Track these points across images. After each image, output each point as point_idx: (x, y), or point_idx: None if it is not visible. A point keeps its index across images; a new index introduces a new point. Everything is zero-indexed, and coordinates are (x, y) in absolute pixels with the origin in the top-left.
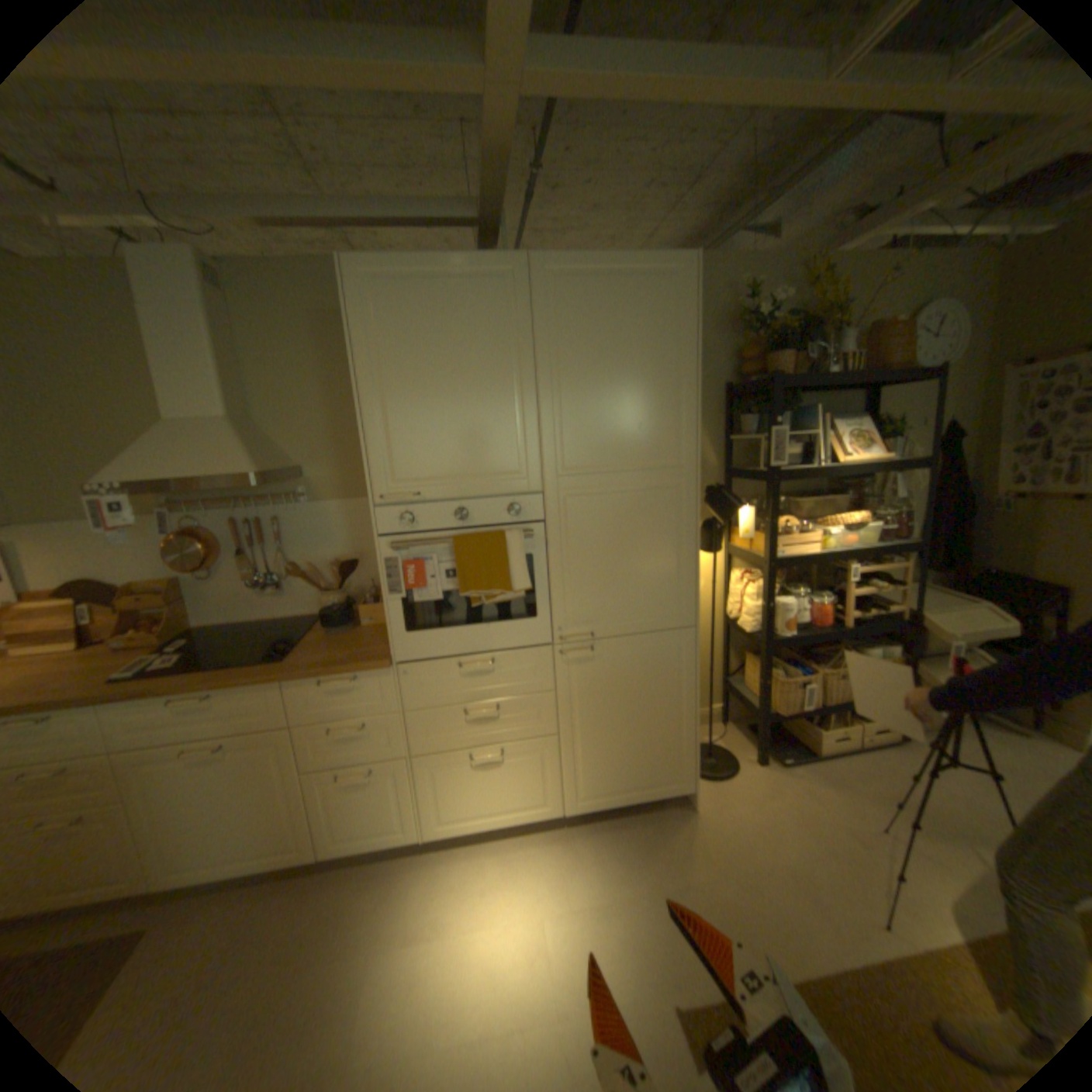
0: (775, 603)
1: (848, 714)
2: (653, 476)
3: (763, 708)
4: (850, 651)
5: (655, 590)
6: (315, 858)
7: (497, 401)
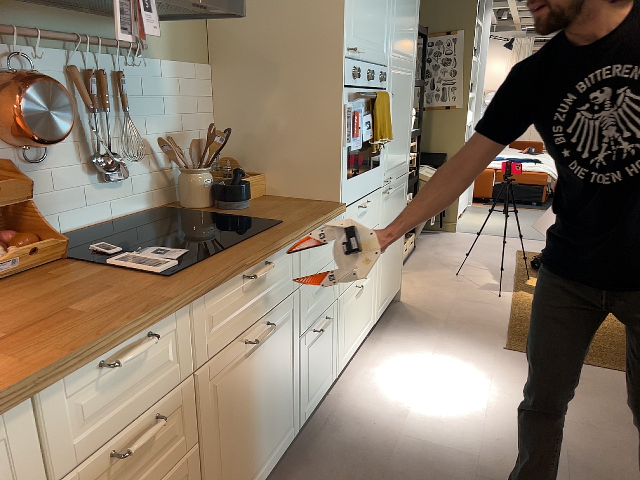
0: None
1: None
2: (409, 66)
3: None
4: None
5: (404, 145)
6: (298, 424)
7: None
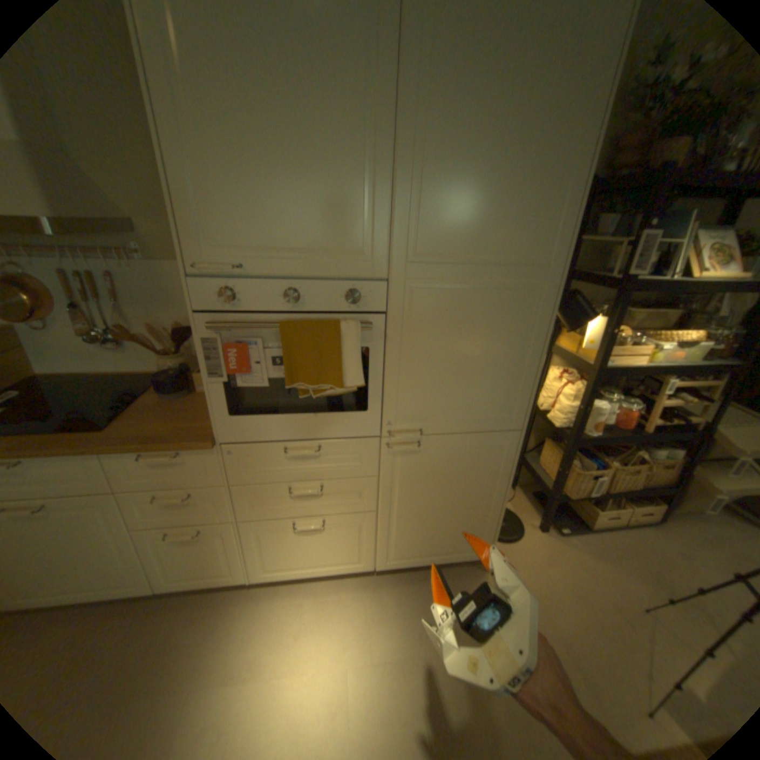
0: (589, 405)
1: (624, 499)
2: (515, 272)
3: (556, 490)
4: (640, 449)
5: (491, 393)
6: (152, 590)
7: (343, 151)
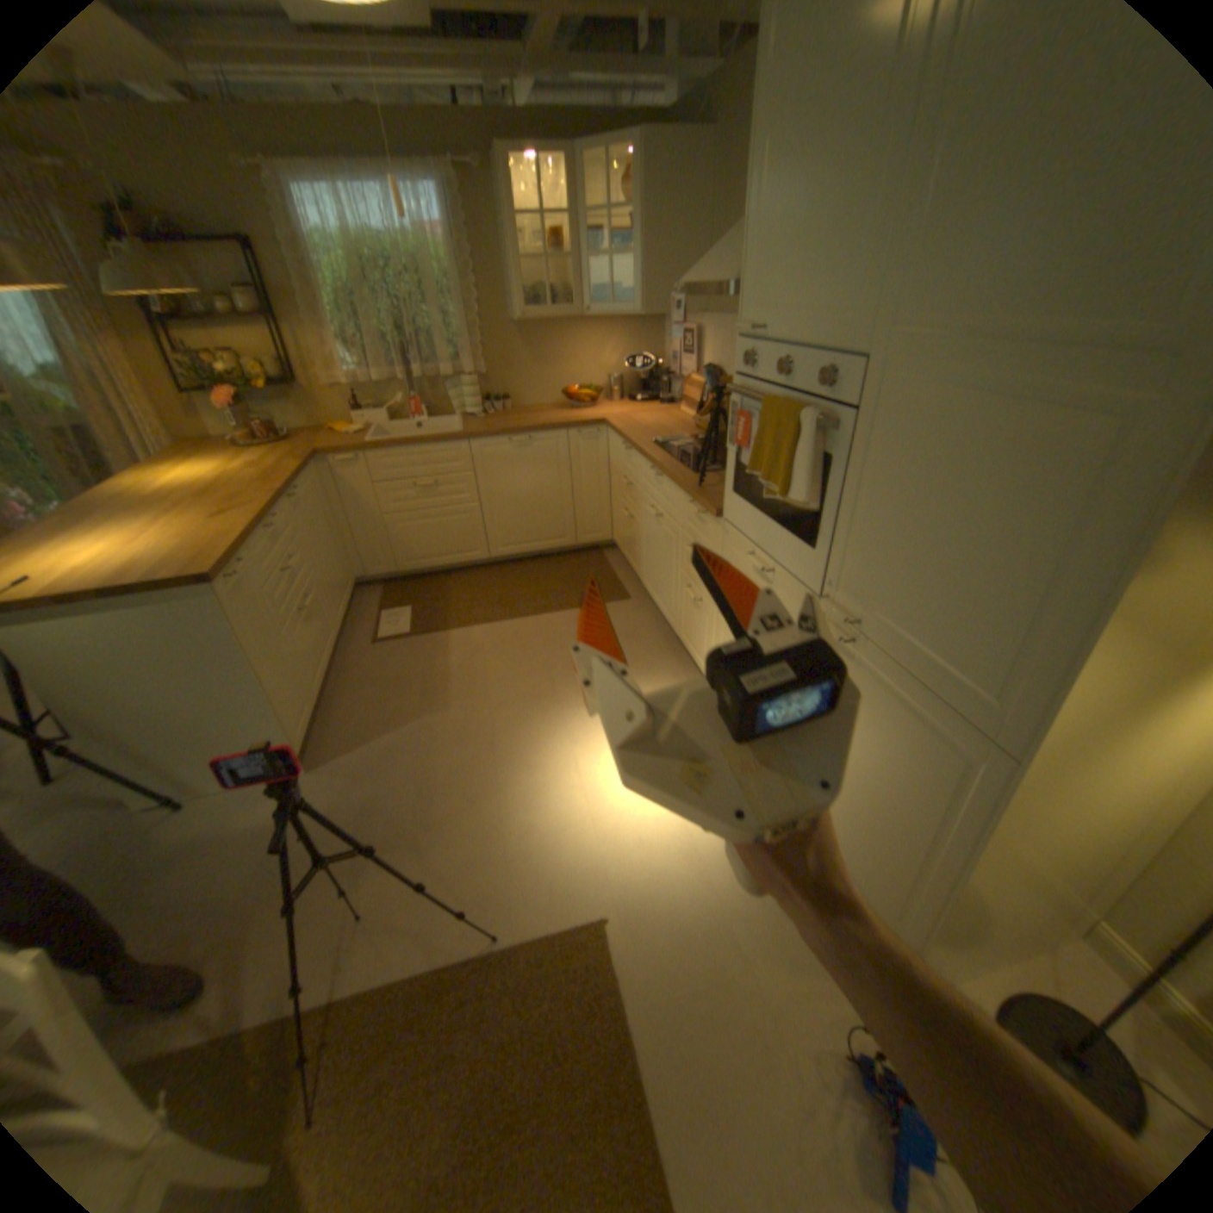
0: None
1: None
2: (1067, 368)
3: None
4: None
5: (967, 632)
6: (676, 633)
7: (855, 170)
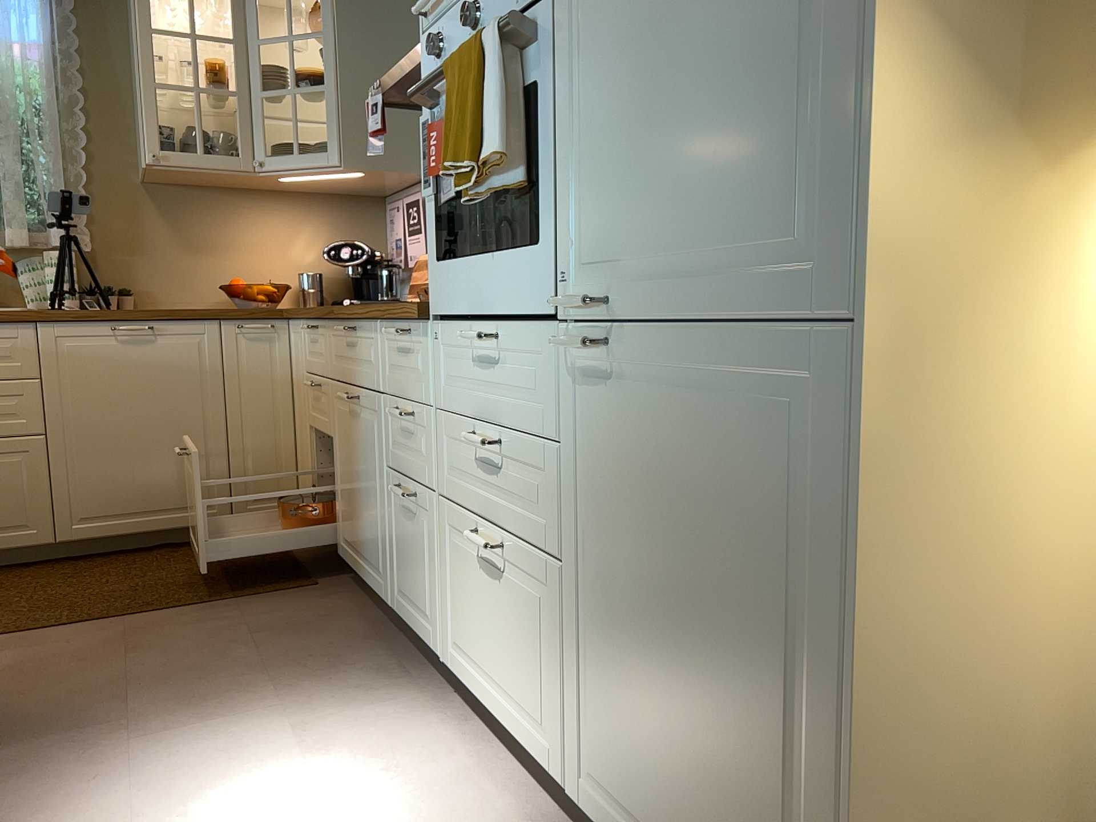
0: None
1: None
2: None
3: None
4: None
5: (755, 156)
6: (391, 600)
7: None
